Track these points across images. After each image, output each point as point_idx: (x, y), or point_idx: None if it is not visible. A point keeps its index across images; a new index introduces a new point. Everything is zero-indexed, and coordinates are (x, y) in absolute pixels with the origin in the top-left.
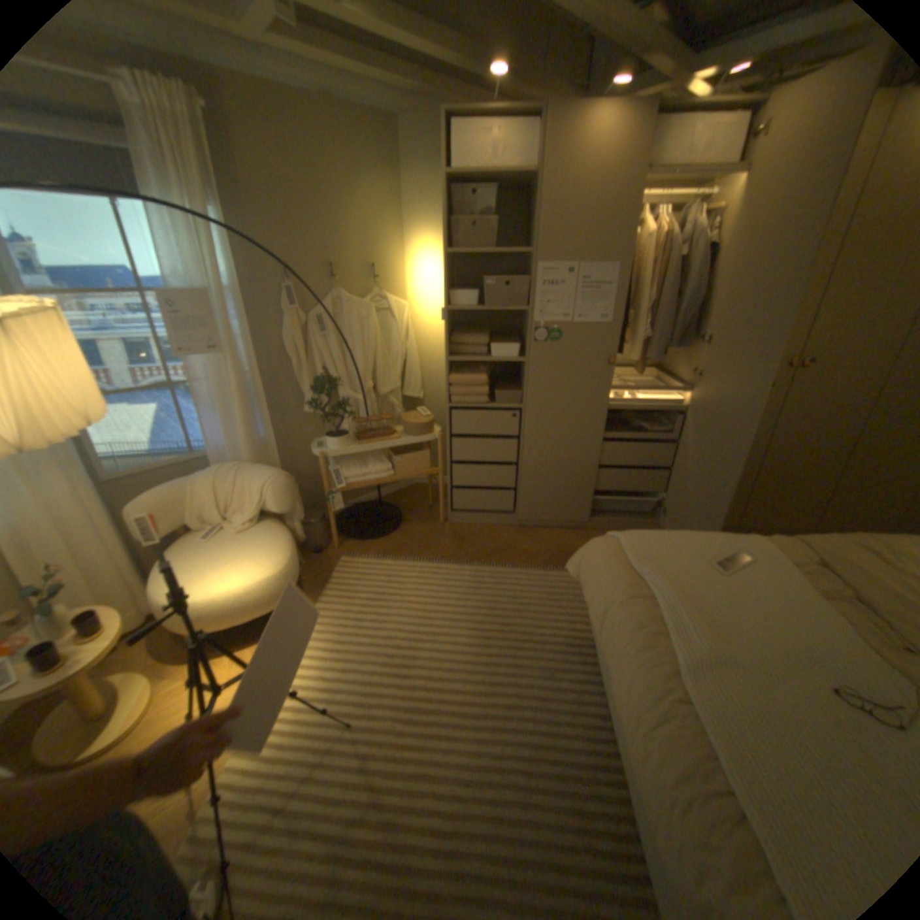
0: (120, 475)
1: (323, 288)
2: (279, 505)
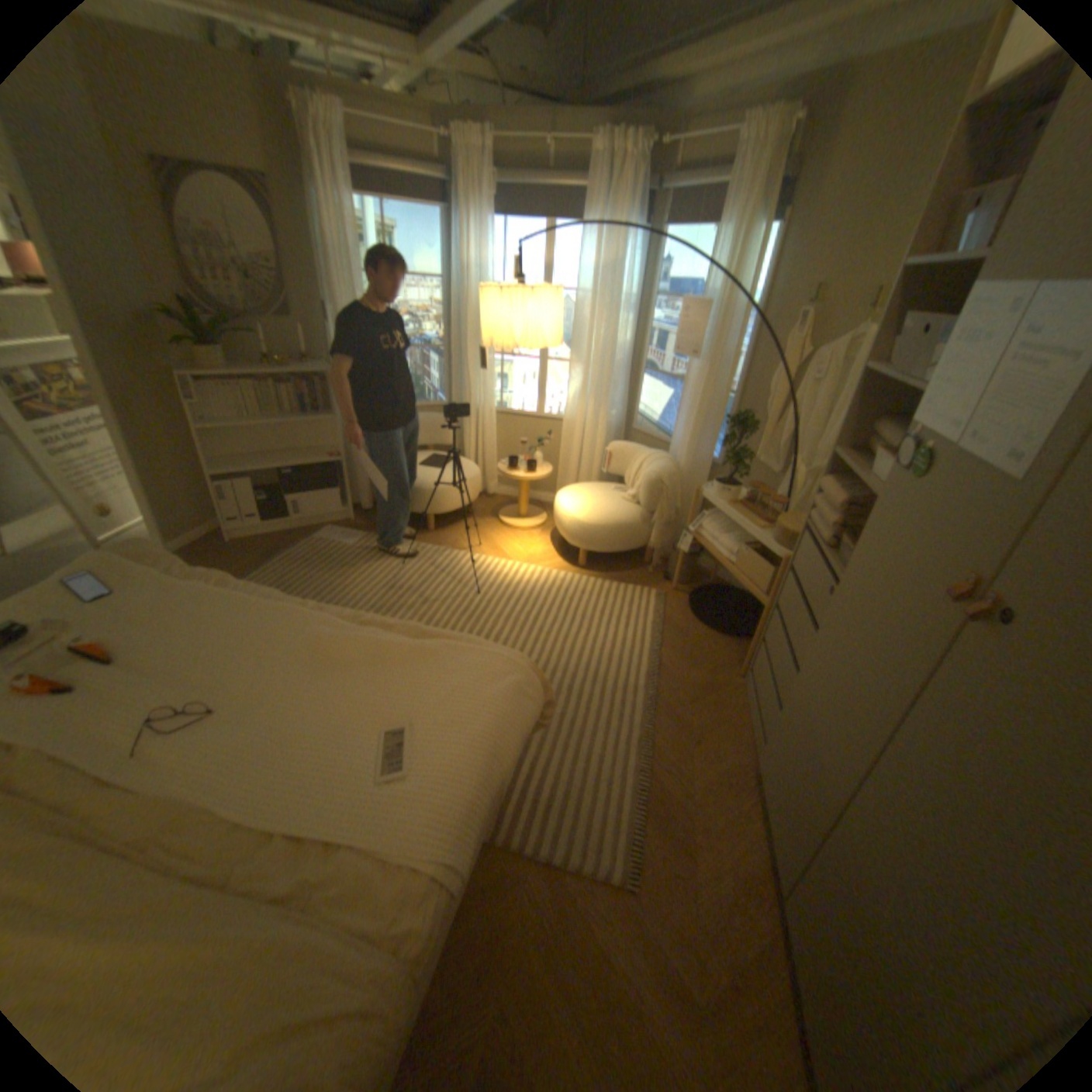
0: (640, 430)
1: (857, 320)
2: (640, 497)
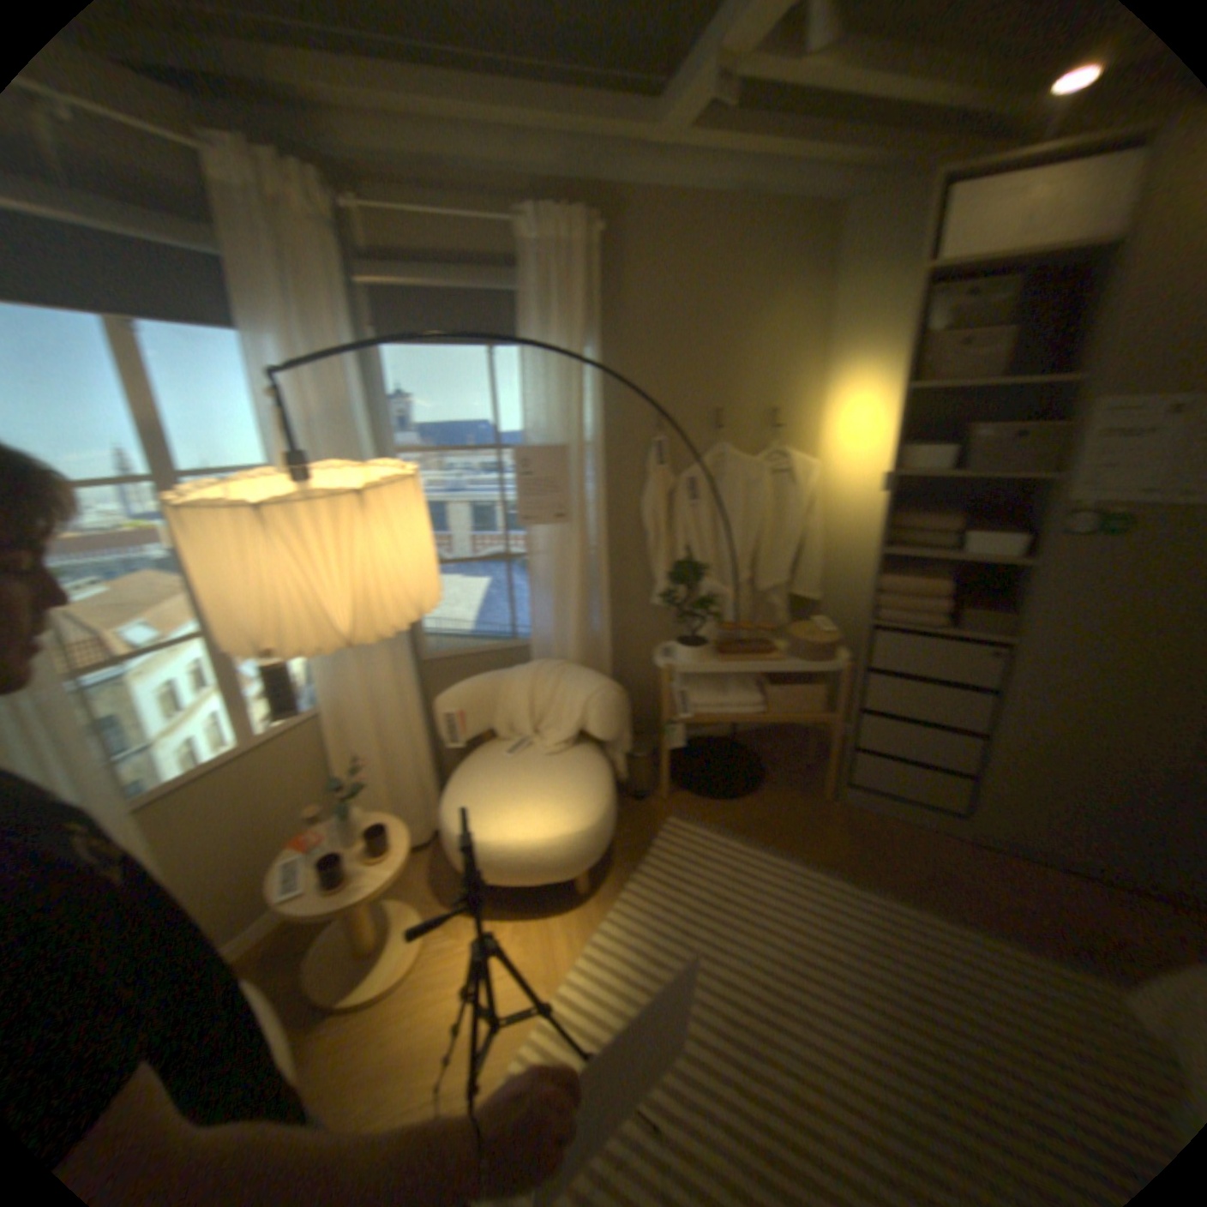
0: (445, 655)
1: (707, 441)
2: (608, 728)
